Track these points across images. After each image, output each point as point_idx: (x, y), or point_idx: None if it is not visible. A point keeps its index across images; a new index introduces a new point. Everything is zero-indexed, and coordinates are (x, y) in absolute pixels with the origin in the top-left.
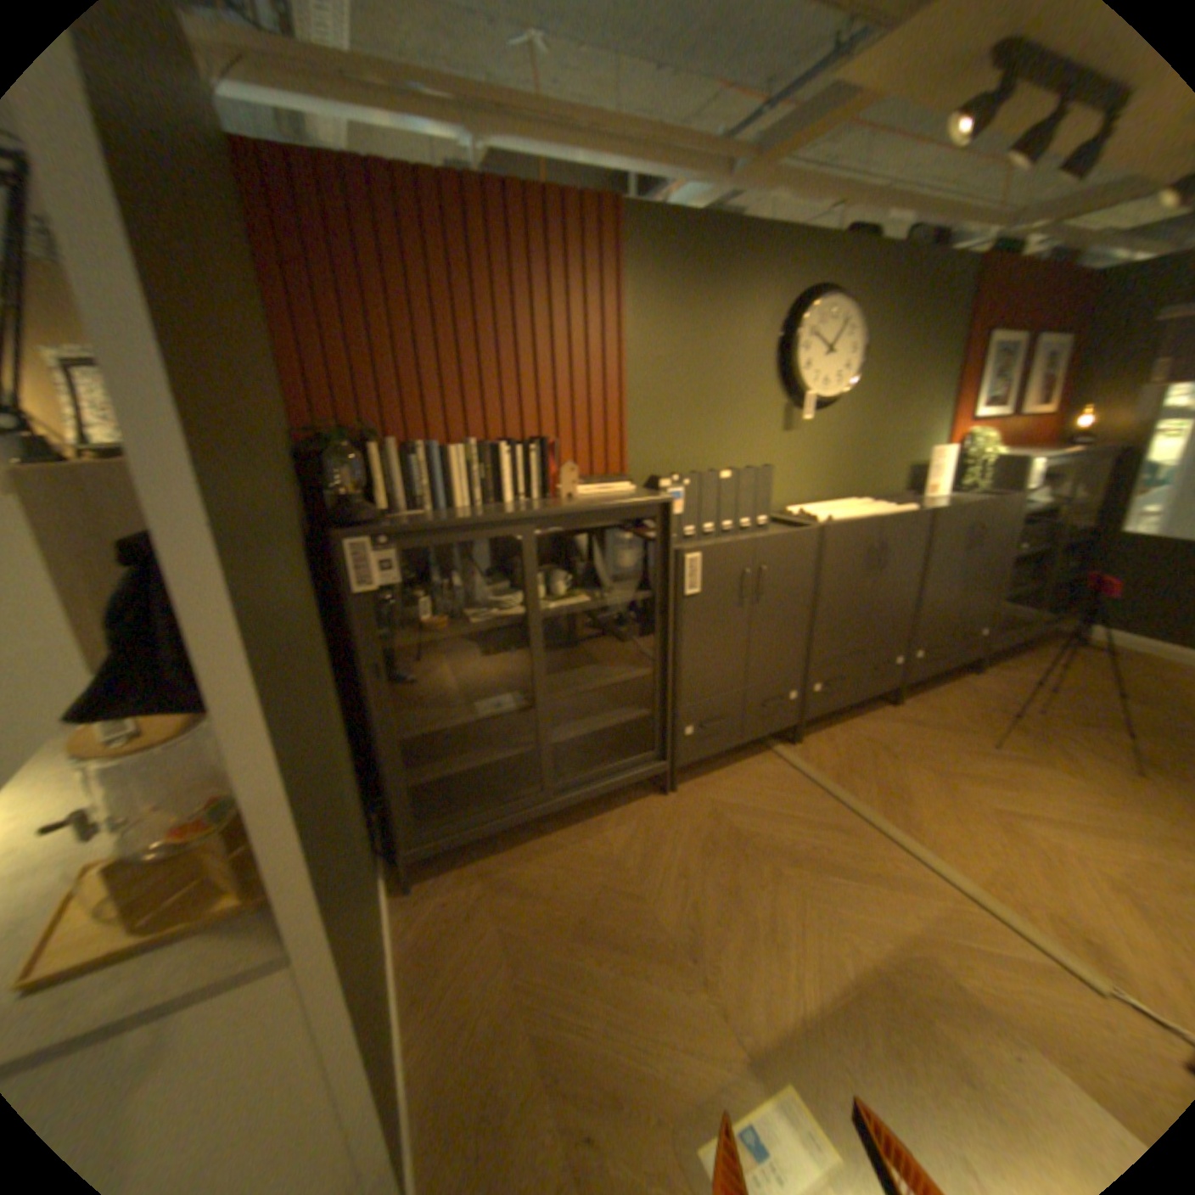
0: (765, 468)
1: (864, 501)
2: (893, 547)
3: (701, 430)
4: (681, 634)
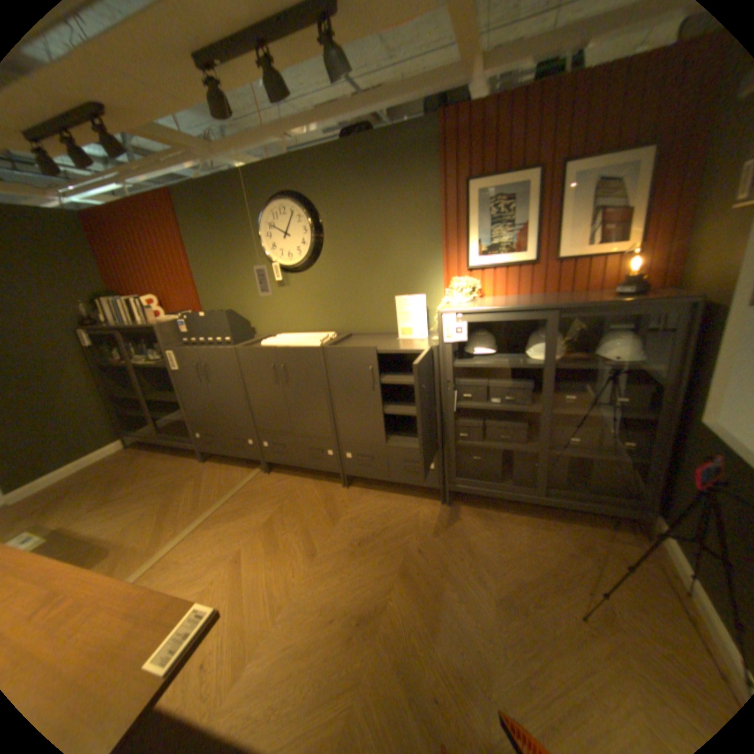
0: (220, 312)
1: (323, 335)
2: (292, 369)
3: (231, 288)
4: (179, 387)
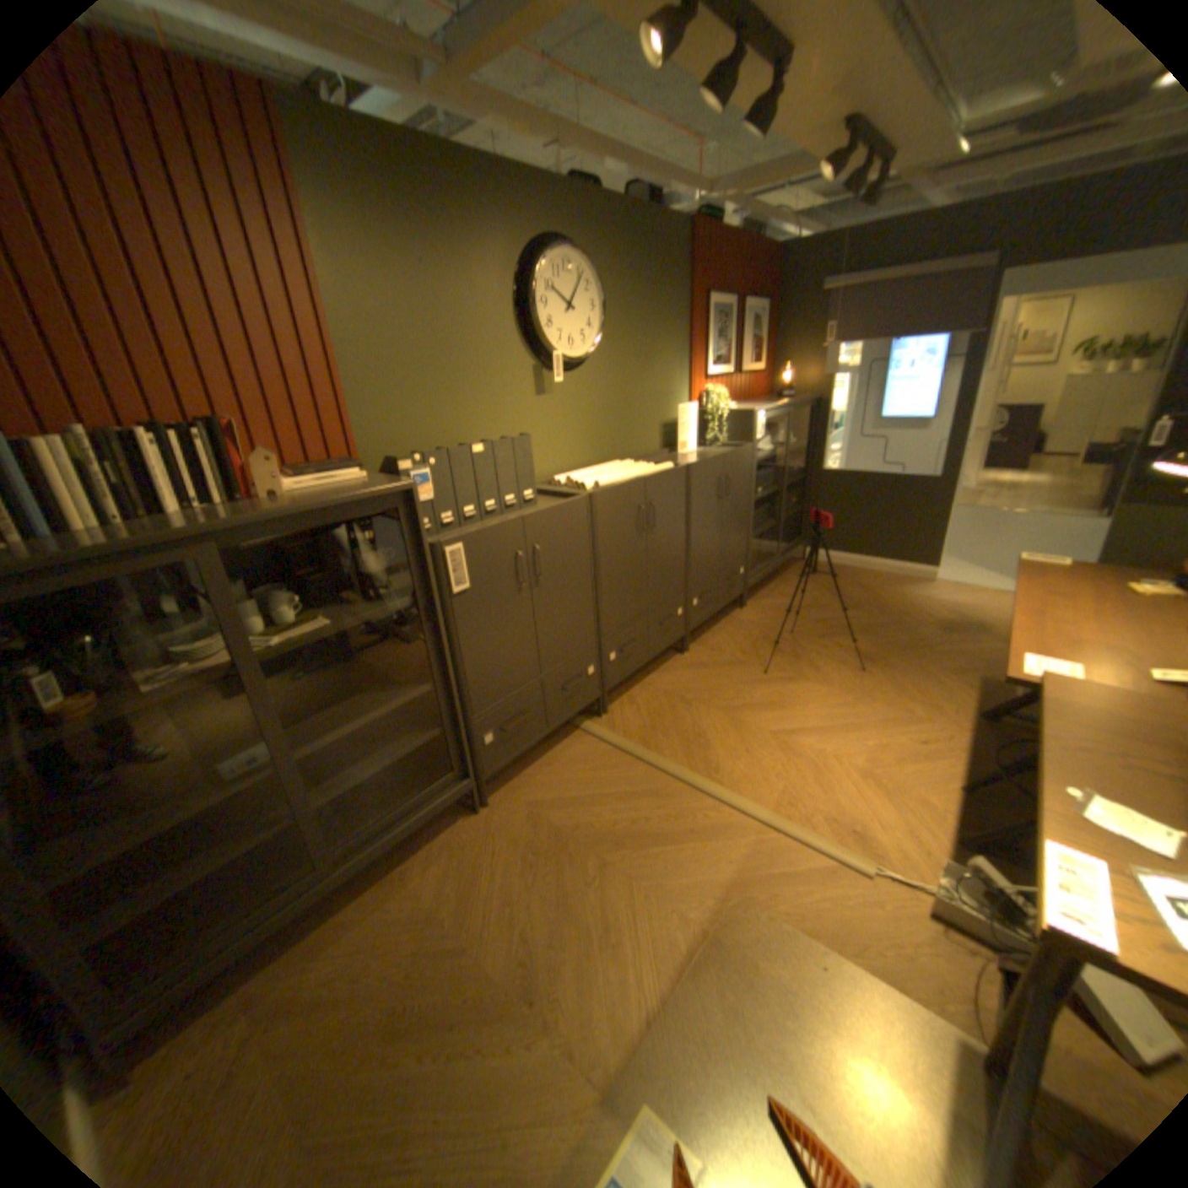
0: (522, 438)
1: (627, 462)
2: (659, 507)
3: (445, 397)
4: (459, 638)
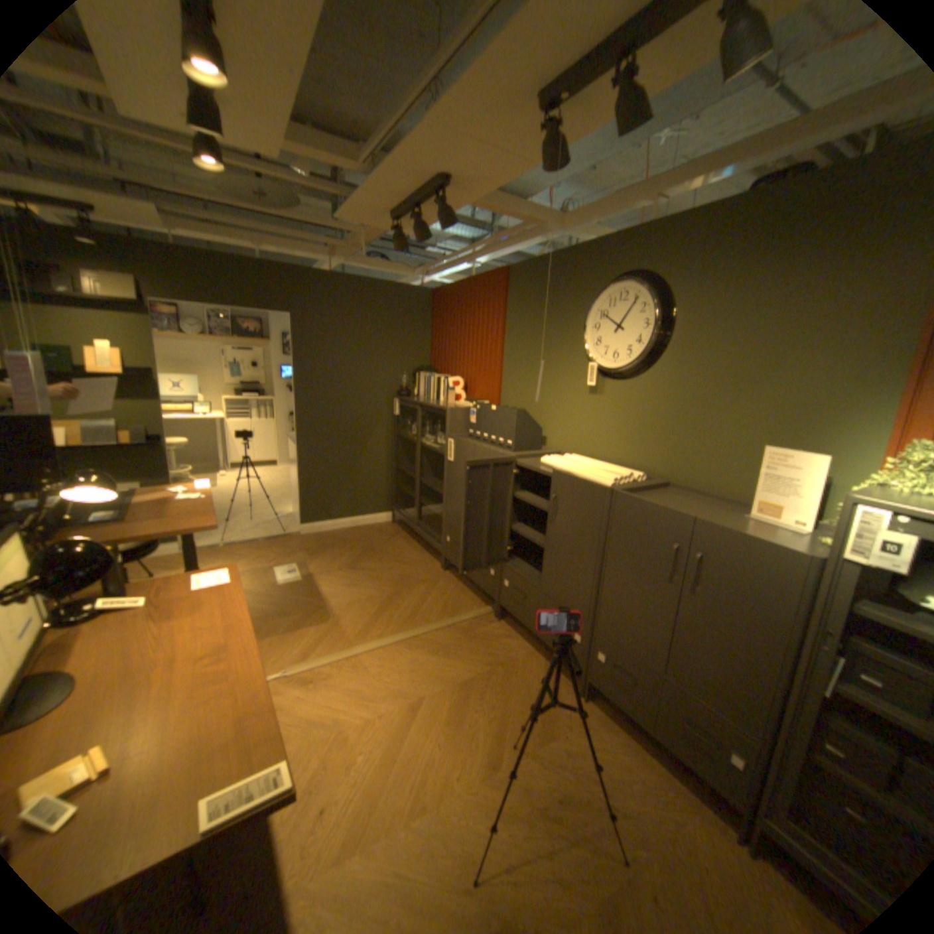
0: (512, 409)
1: (625, 471)
2: (564, 504)
3: (536, 384)
4: (448, 480)
